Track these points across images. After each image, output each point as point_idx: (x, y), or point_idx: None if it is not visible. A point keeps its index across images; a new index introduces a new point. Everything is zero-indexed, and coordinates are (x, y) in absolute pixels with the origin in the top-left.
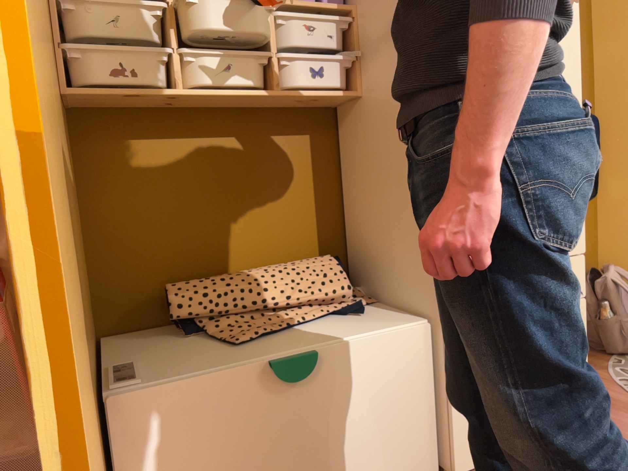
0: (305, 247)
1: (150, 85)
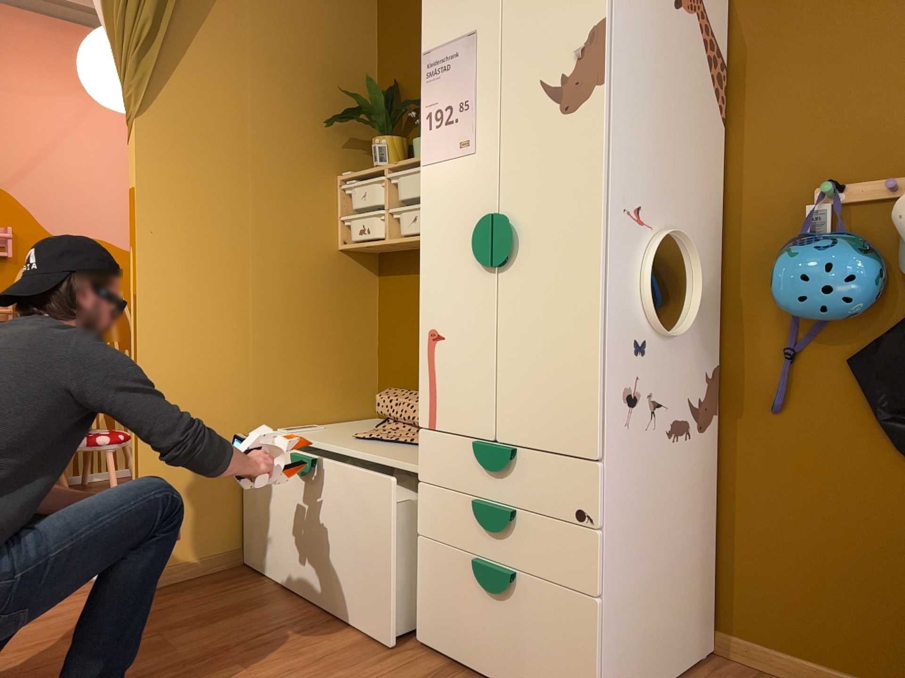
0: None
1: (377, 237)
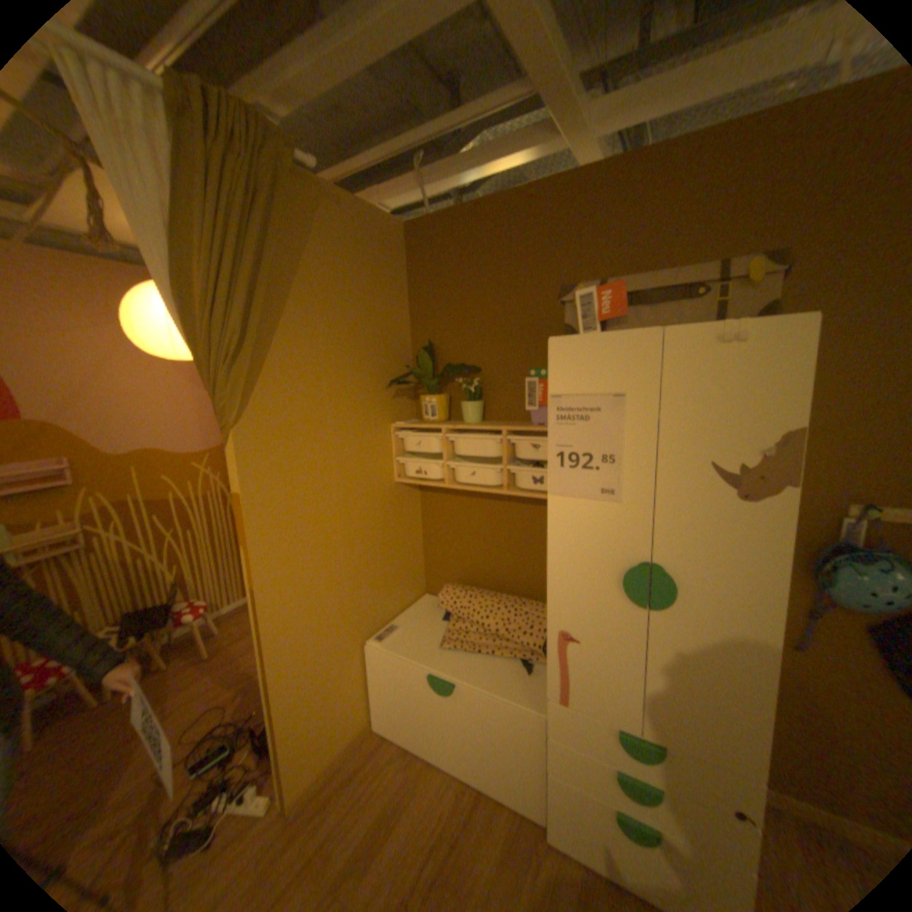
0: None
1: (434, 479)
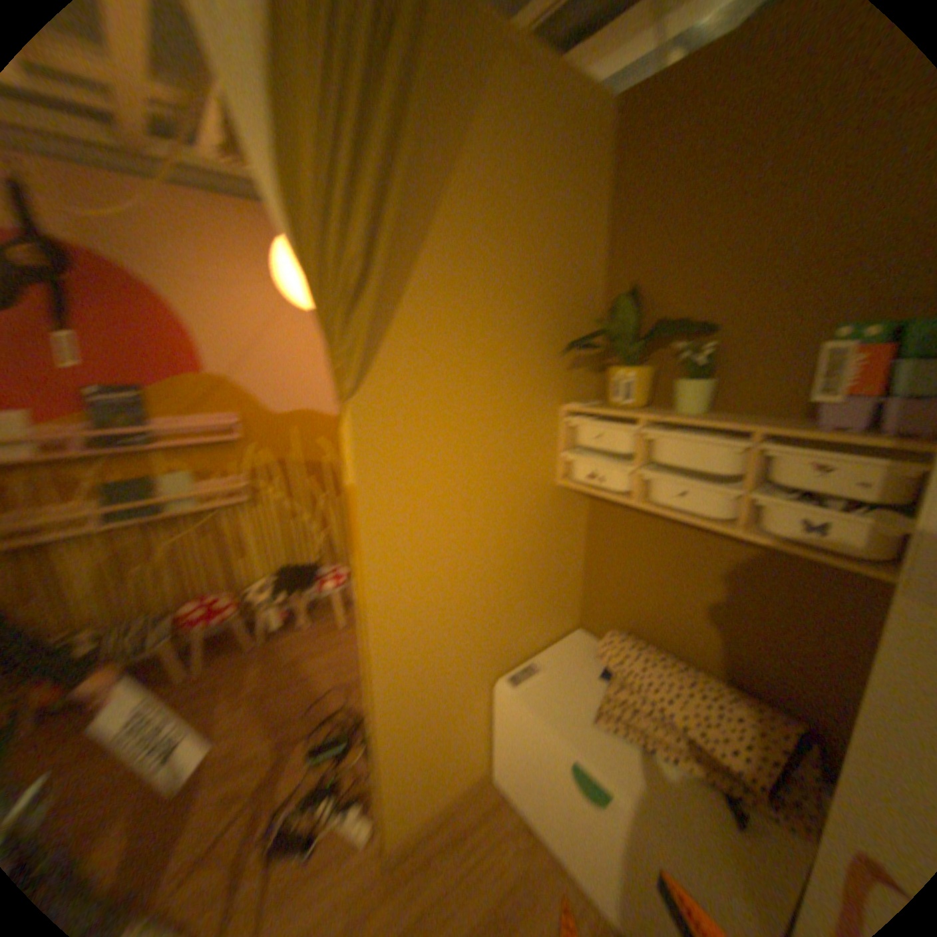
0: (786, 693)
1: (615, 489)
